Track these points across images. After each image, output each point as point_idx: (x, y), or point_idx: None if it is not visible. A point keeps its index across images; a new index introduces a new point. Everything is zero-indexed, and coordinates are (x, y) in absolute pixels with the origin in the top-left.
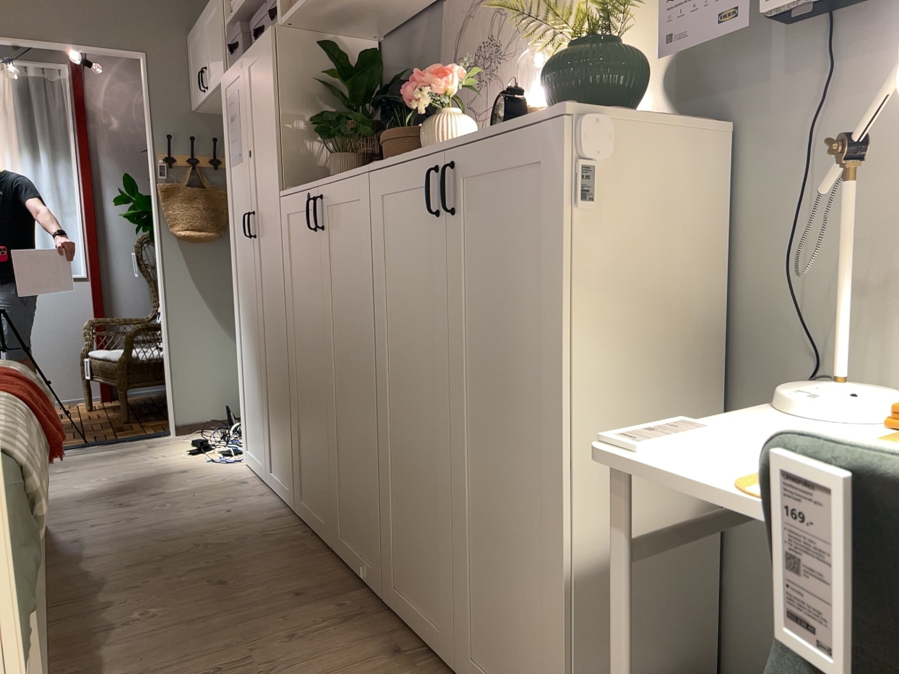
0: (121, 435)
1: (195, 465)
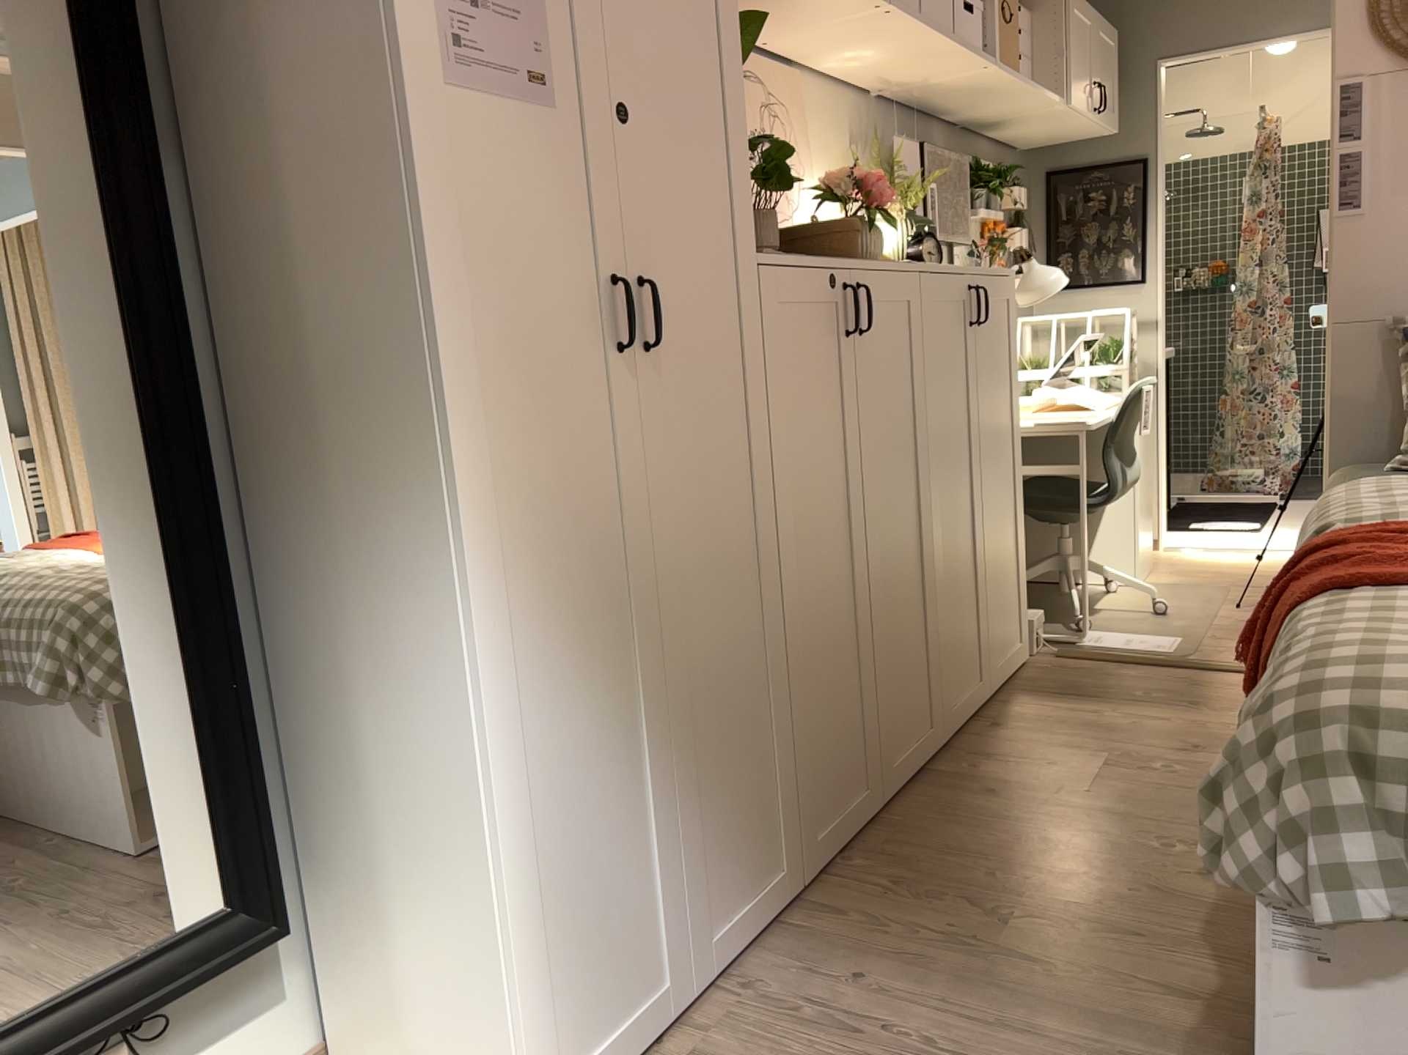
0: None
1: None
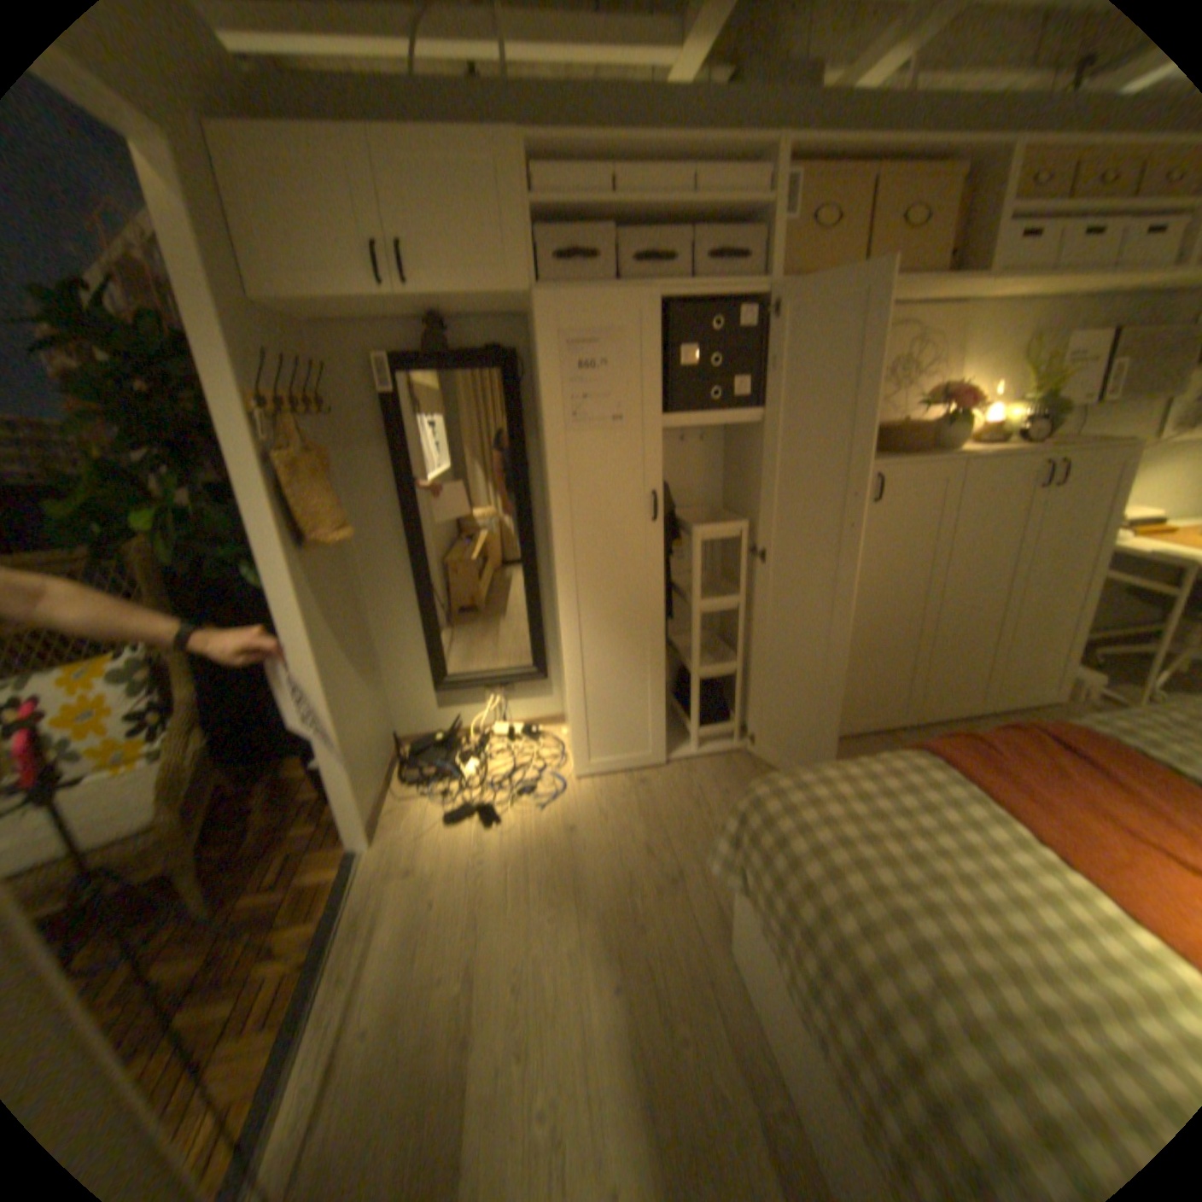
0: (307, 919)
1: (547, 822)
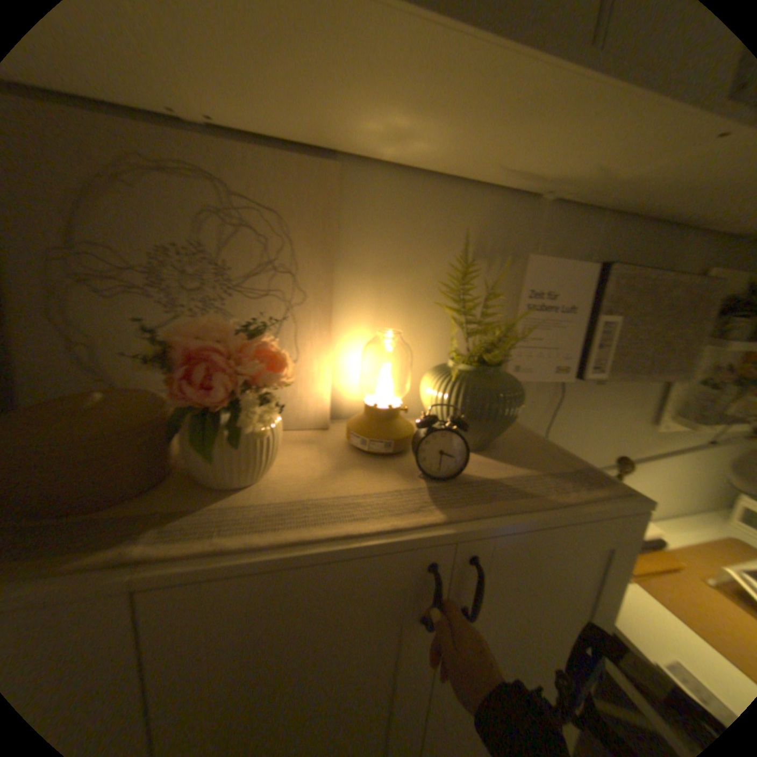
0: None
1: None
